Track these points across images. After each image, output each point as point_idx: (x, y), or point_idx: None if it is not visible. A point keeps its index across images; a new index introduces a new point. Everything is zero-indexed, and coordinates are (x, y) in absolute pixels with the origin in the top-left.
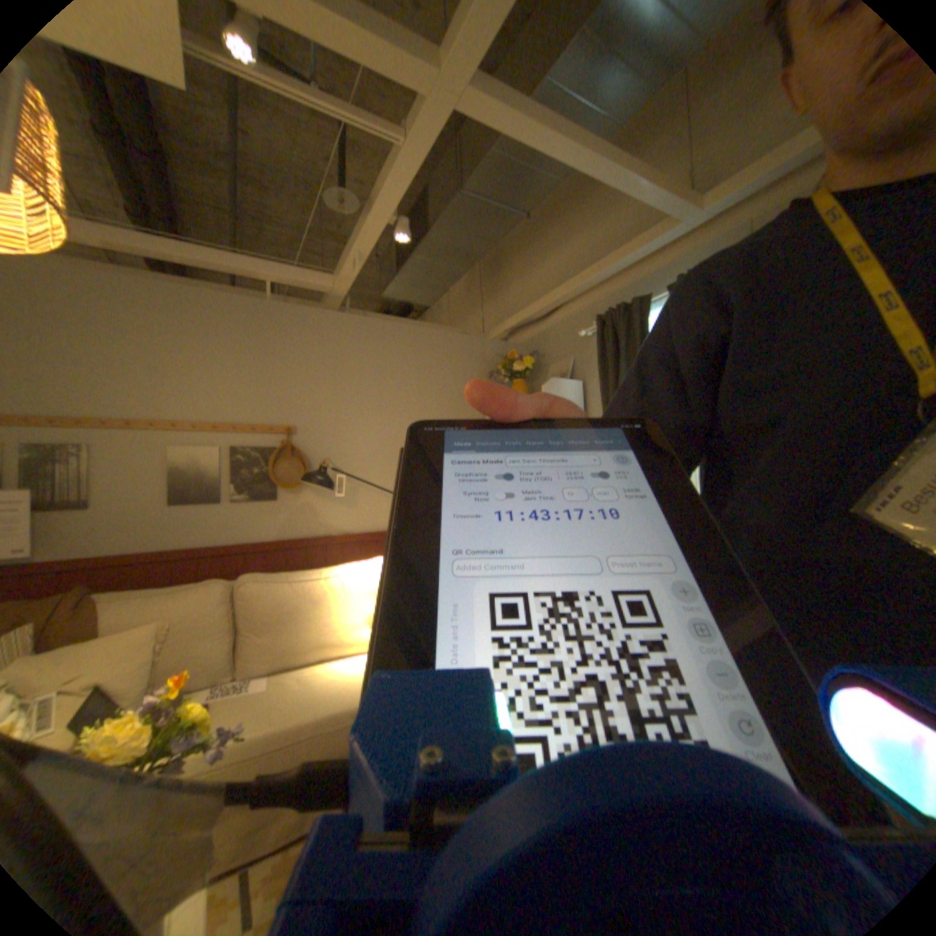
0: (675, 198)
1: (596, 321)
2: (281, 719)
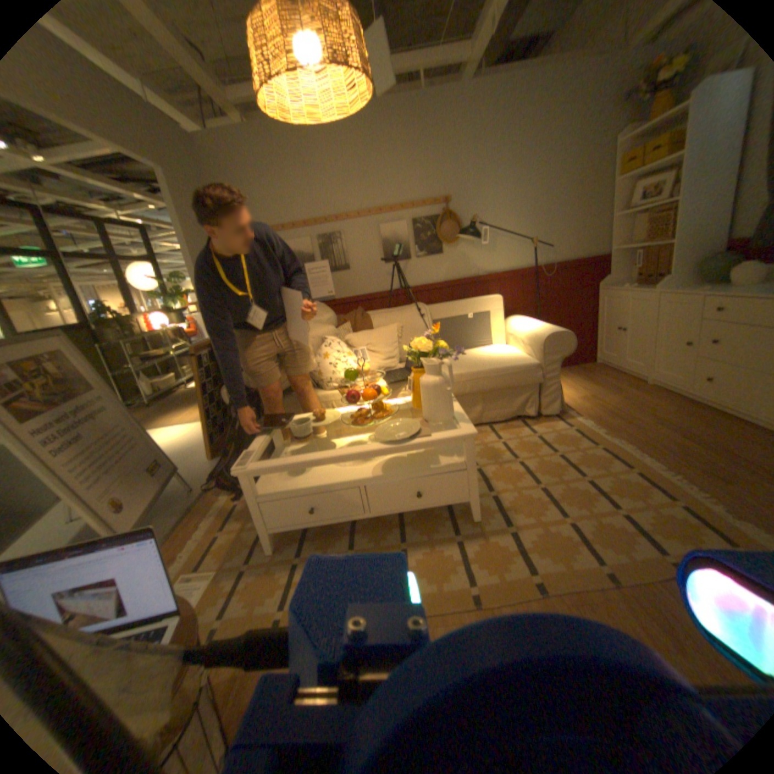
0: None
1: None
2: (466, 368)
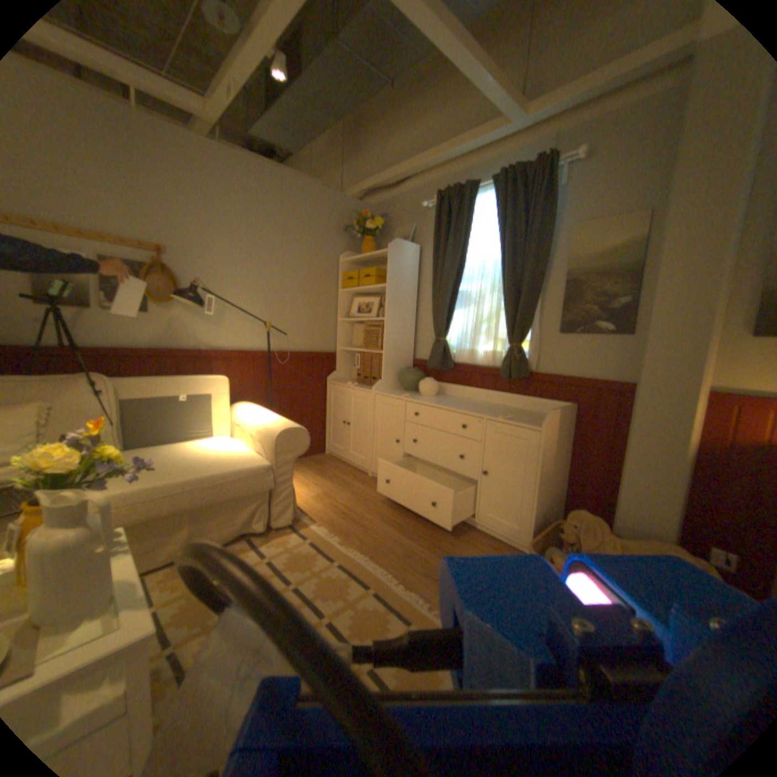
0: (509, 99)
1: (436, 196)
2: (167, 477)
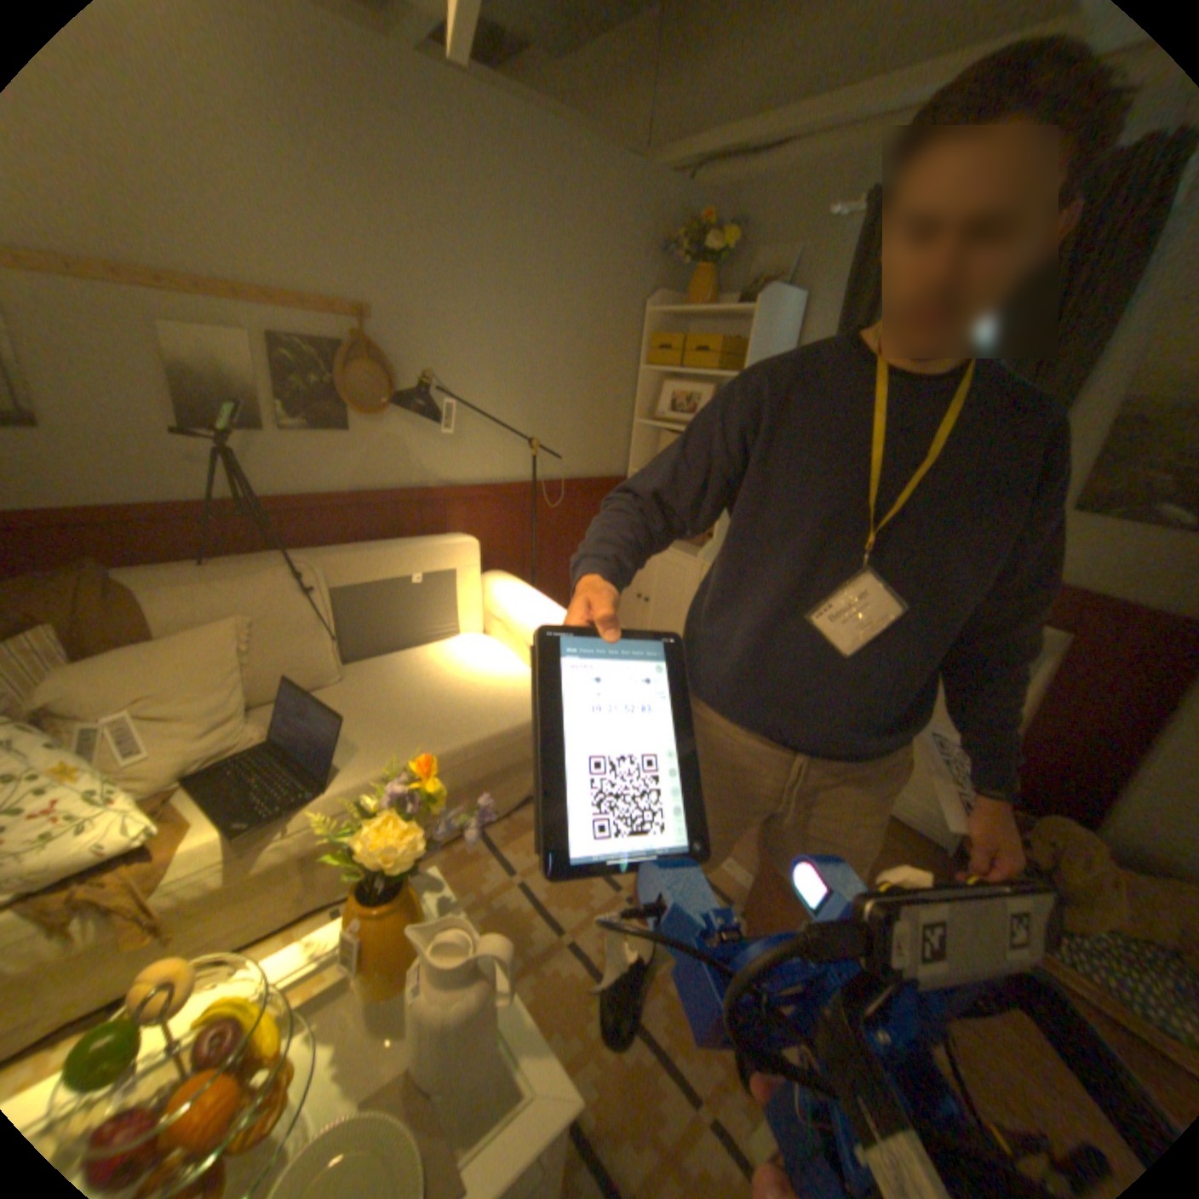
0: None
1: (866, 196)
2: (441, 739)
